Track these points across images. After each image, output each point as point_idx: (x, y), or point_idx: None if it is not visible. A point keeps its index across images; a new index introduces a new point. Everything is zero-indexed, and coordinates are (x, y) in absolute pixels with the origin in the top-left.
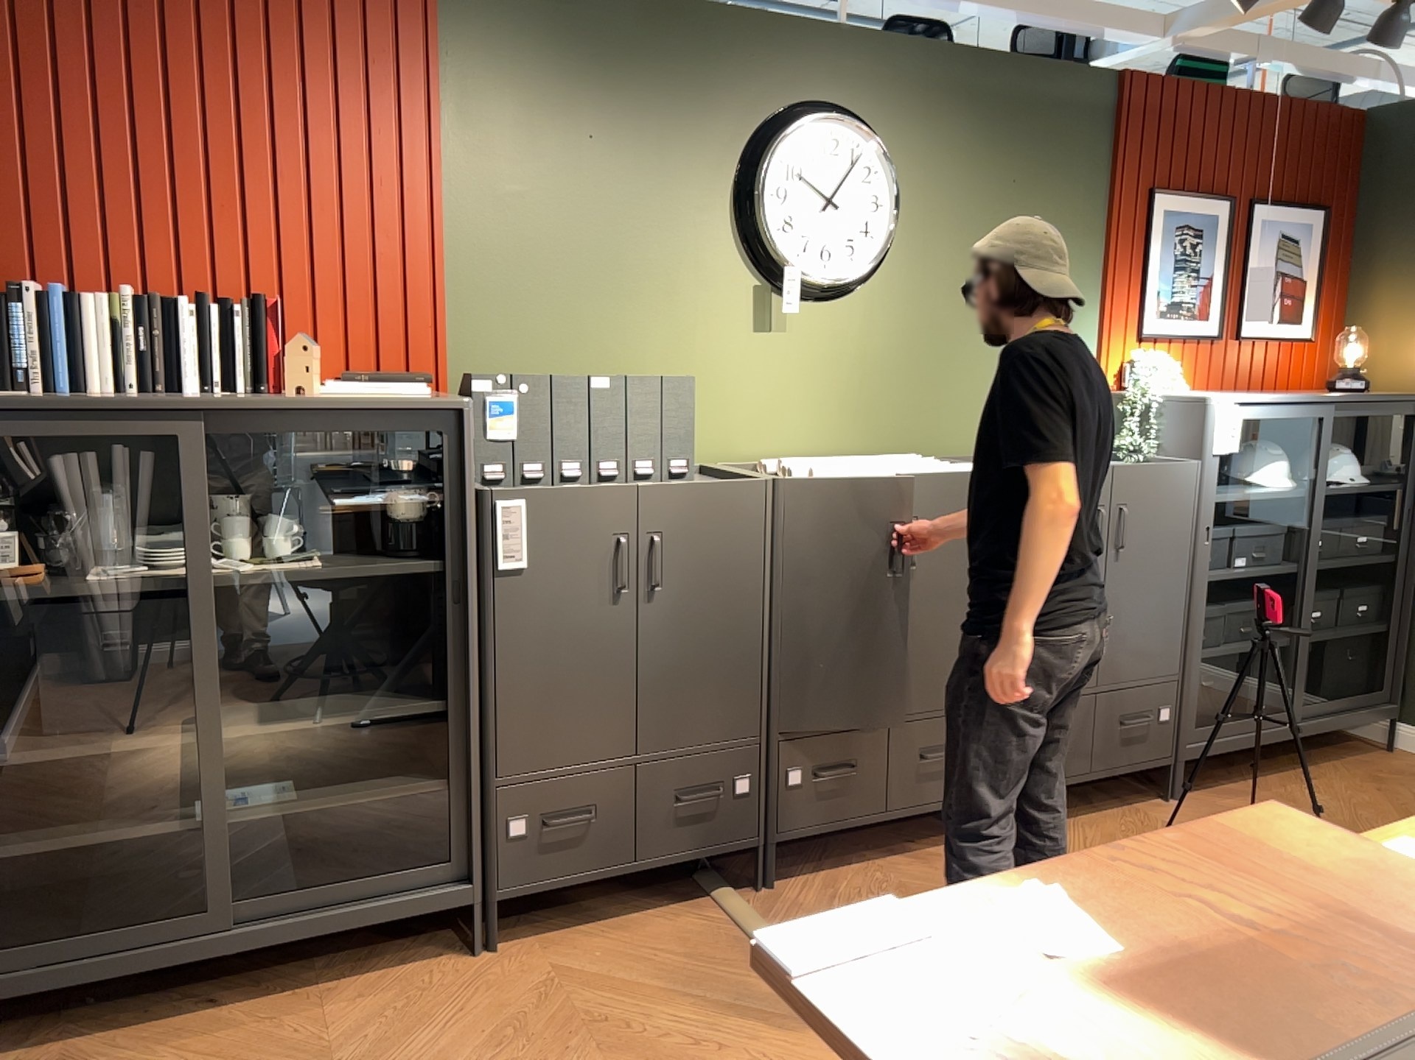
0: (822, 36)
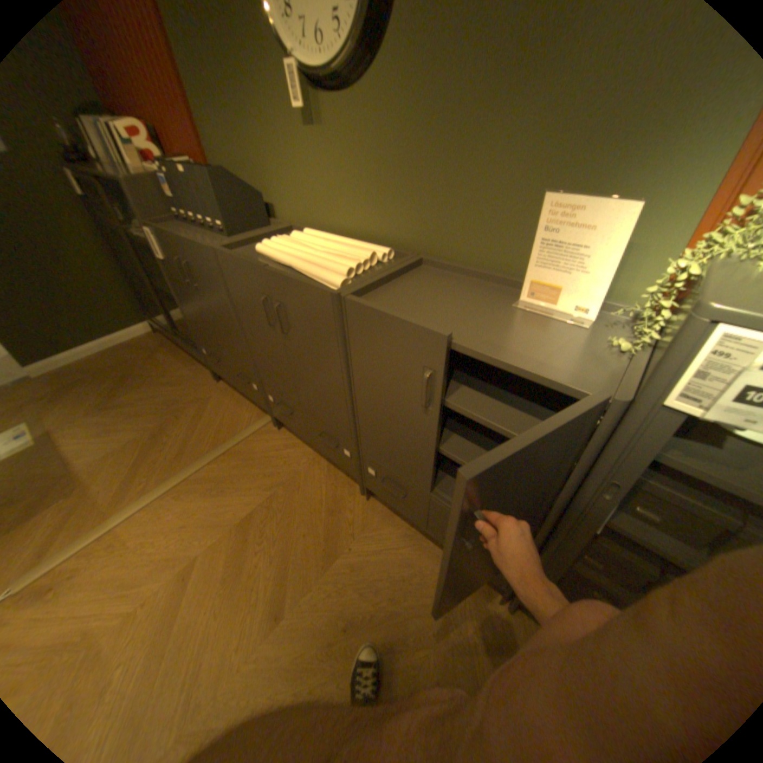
0: None
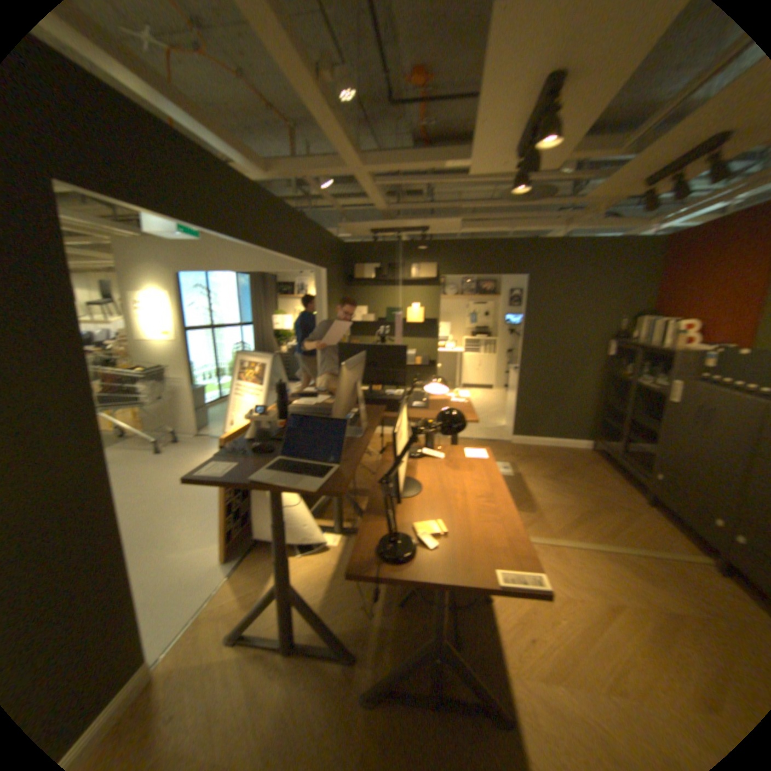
0: None
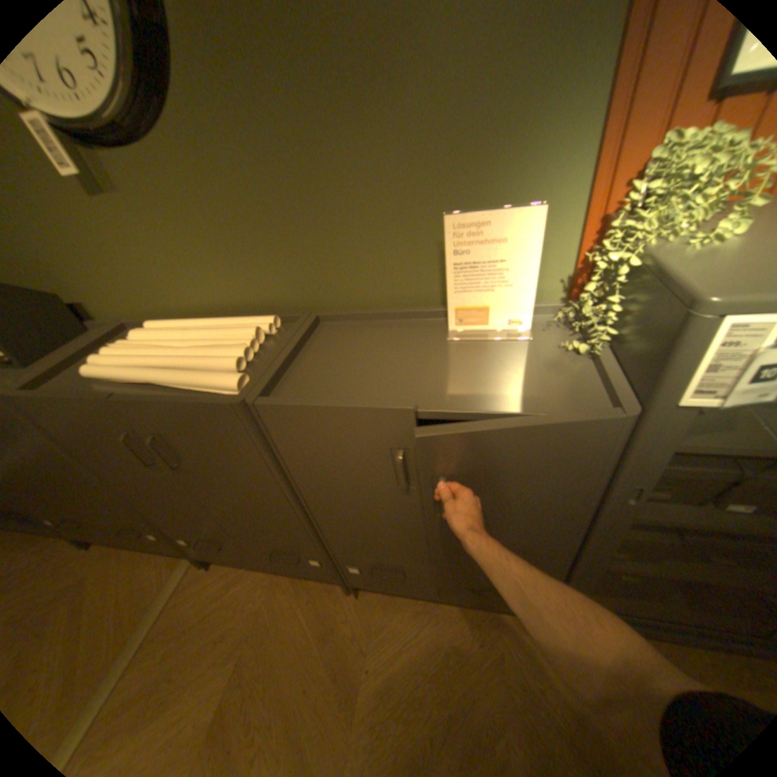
0: None
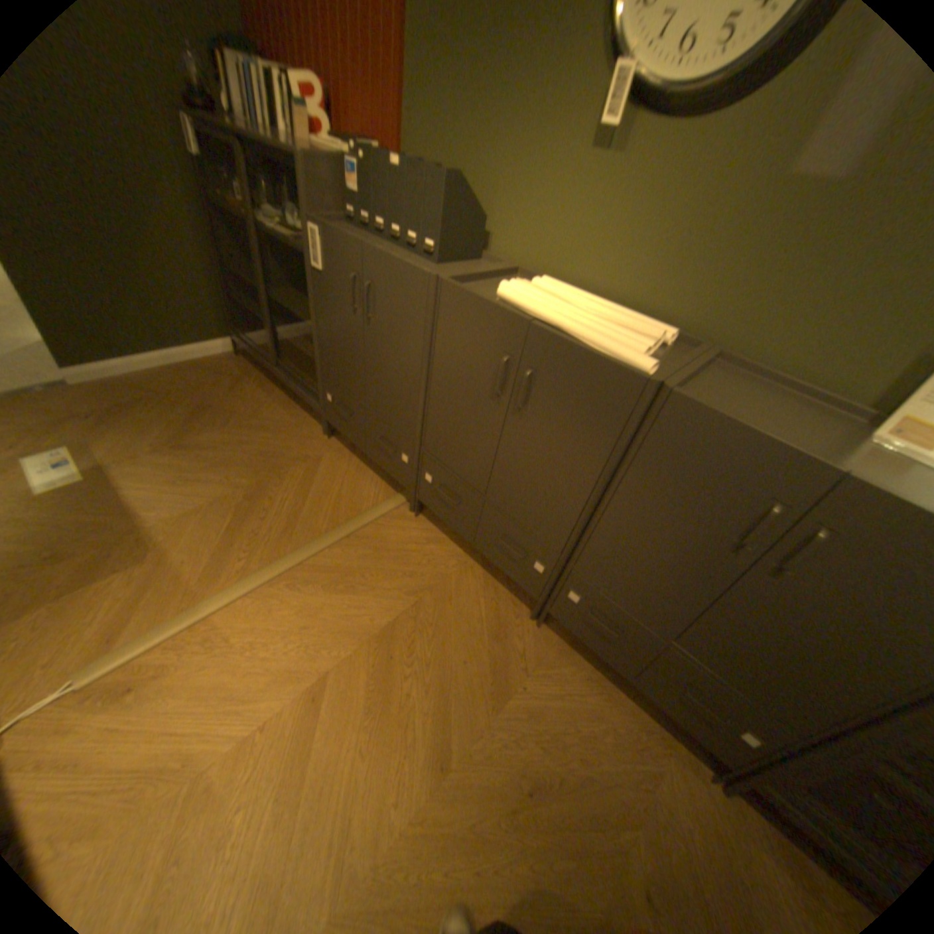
0: None
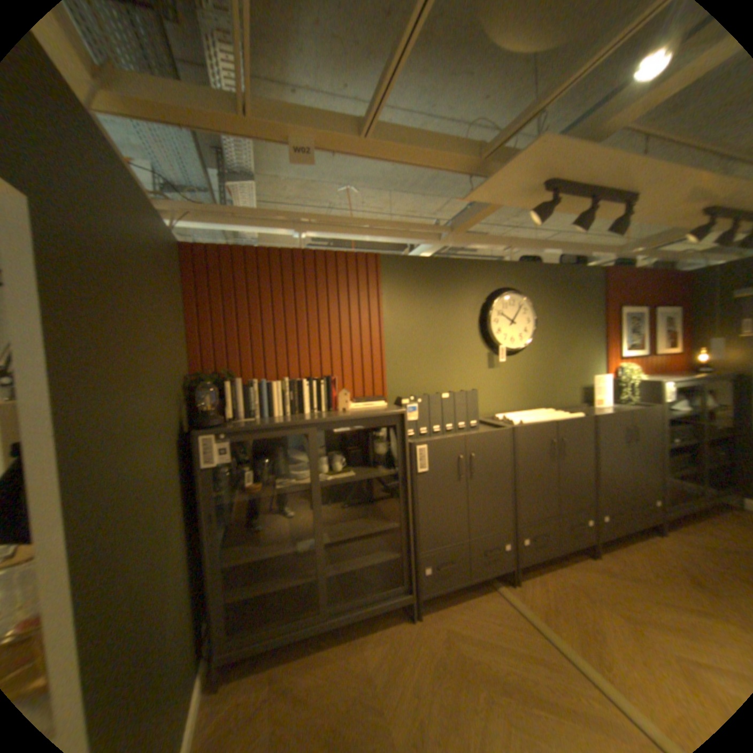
0: (506, 264)
